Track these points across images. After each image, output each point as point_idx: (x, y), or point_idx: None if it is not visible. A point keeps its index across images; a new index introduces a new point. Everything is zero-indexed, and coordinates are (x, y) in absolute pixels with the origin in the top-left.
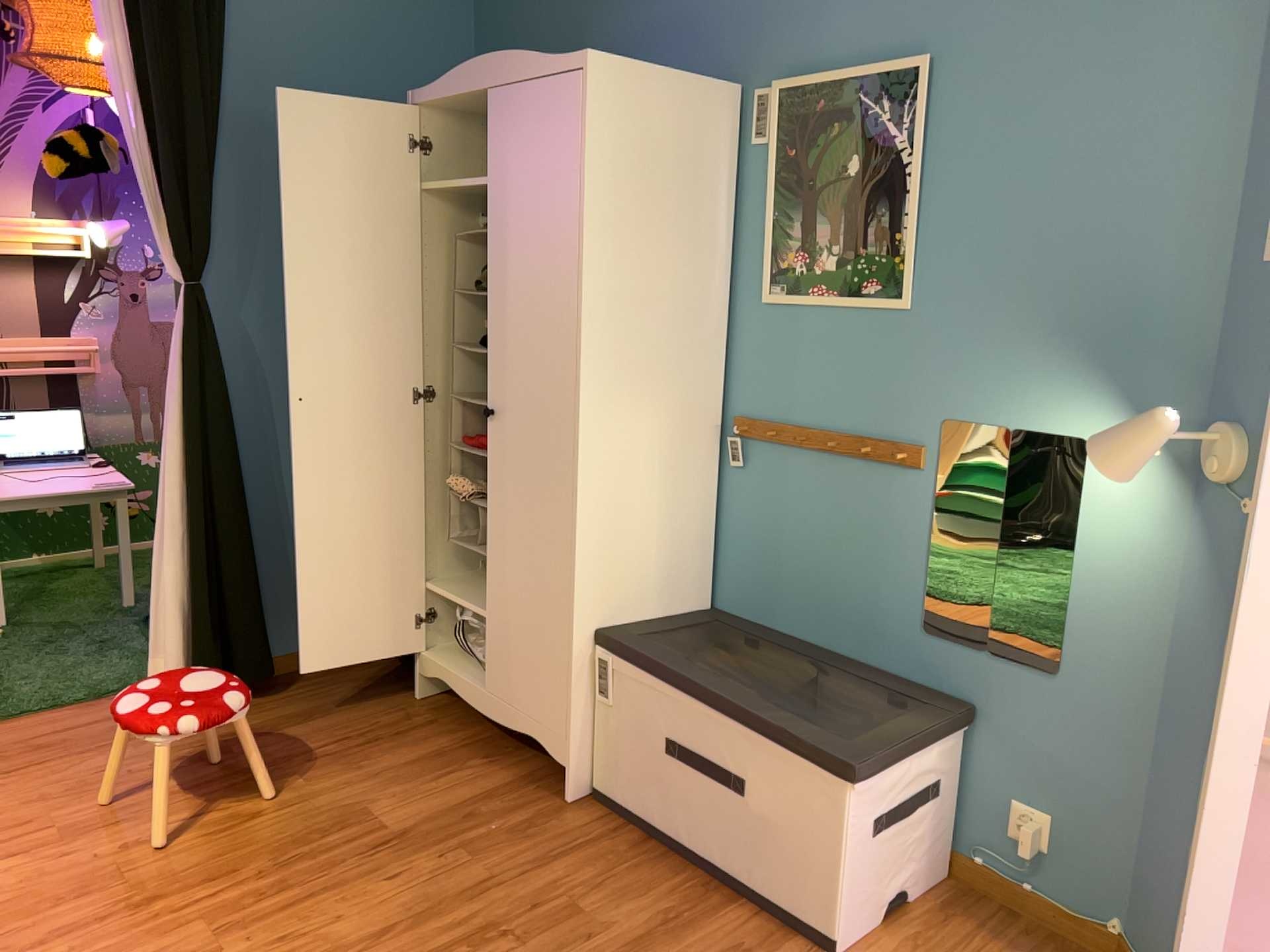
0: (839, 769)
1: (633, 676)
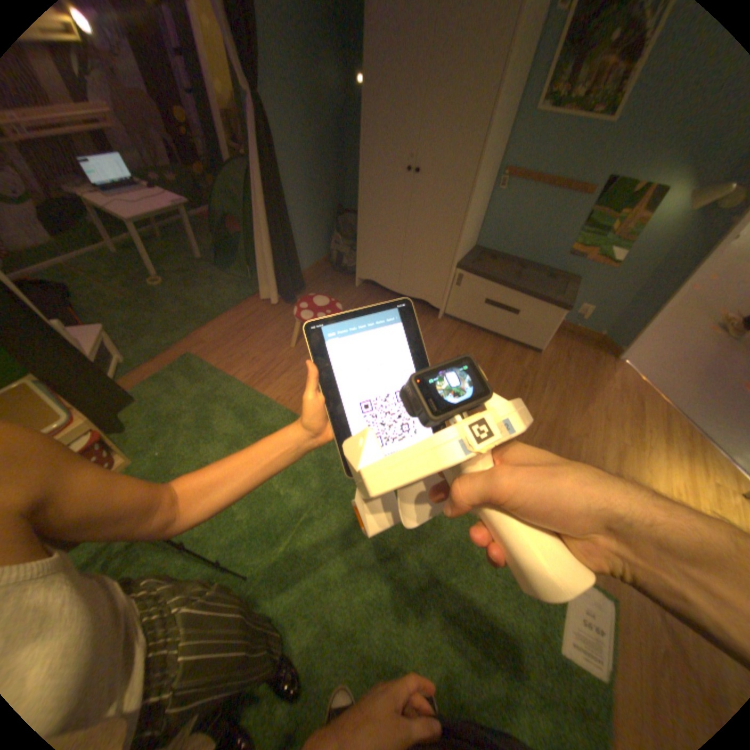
0: (566, 307)
1: (476, 279)
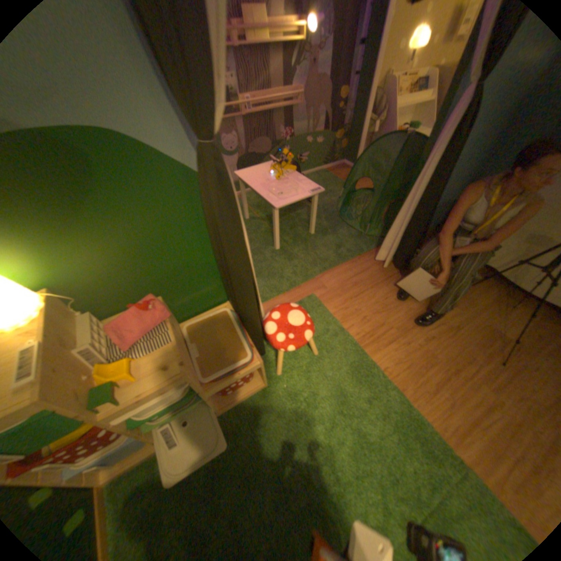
0: None
1: None
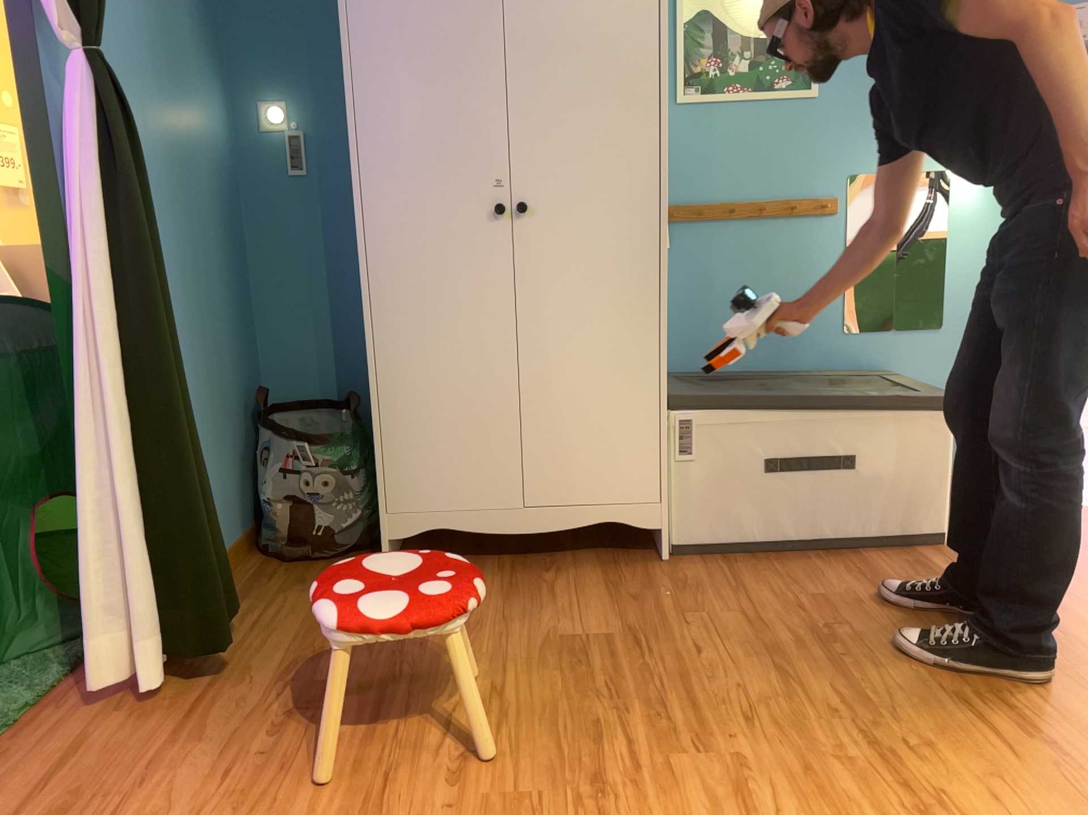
0: (942, 403)
1: (721, 416)
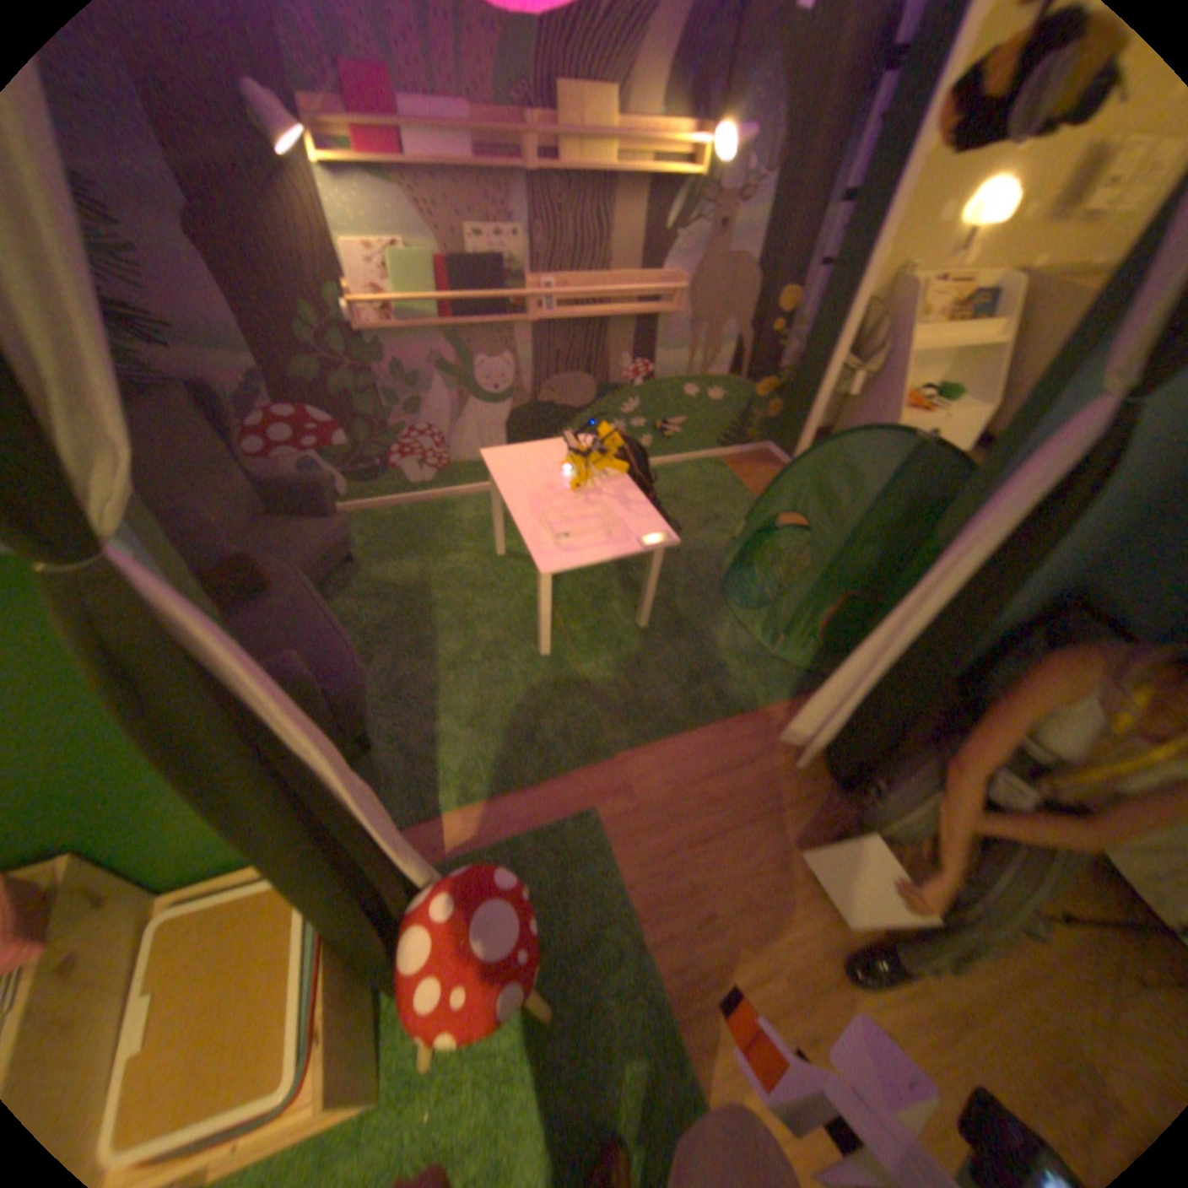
0: None
1: None
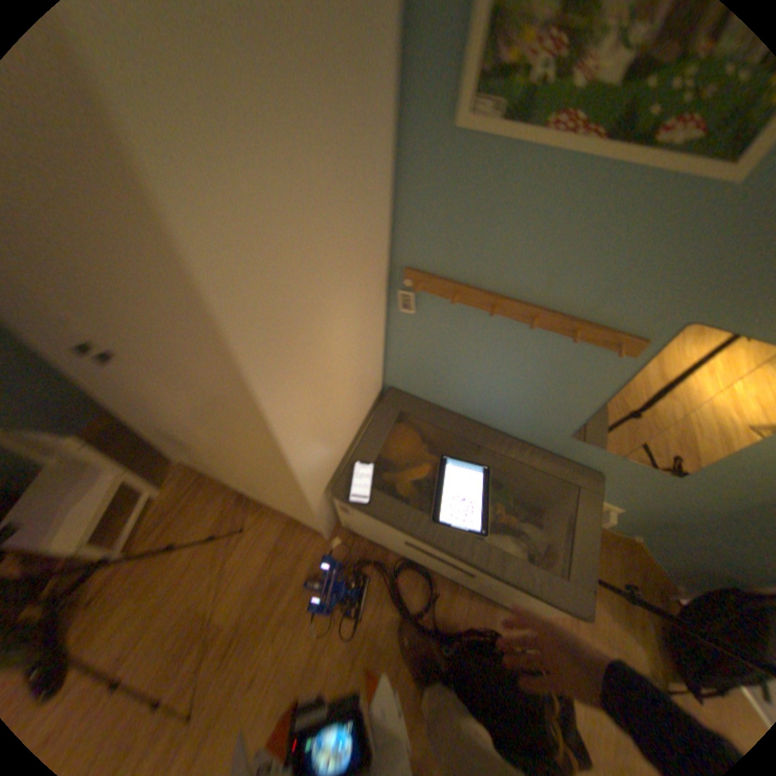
0: (571, 618)
1: (372, 521)
